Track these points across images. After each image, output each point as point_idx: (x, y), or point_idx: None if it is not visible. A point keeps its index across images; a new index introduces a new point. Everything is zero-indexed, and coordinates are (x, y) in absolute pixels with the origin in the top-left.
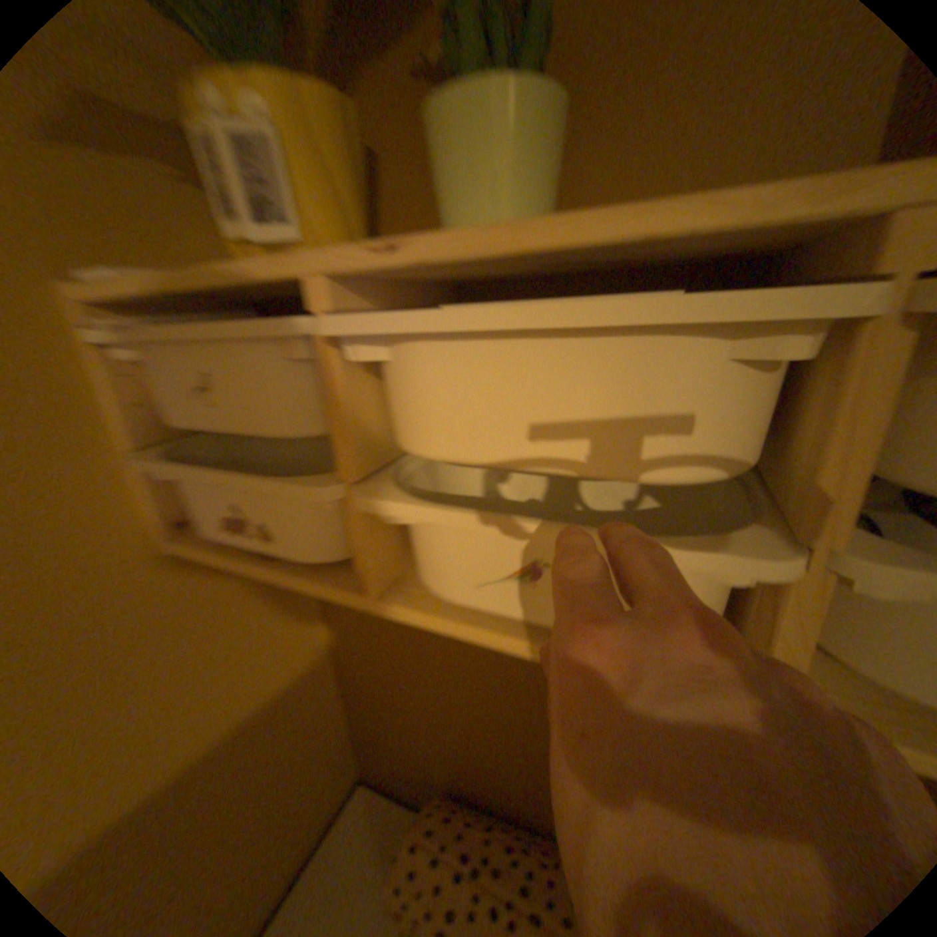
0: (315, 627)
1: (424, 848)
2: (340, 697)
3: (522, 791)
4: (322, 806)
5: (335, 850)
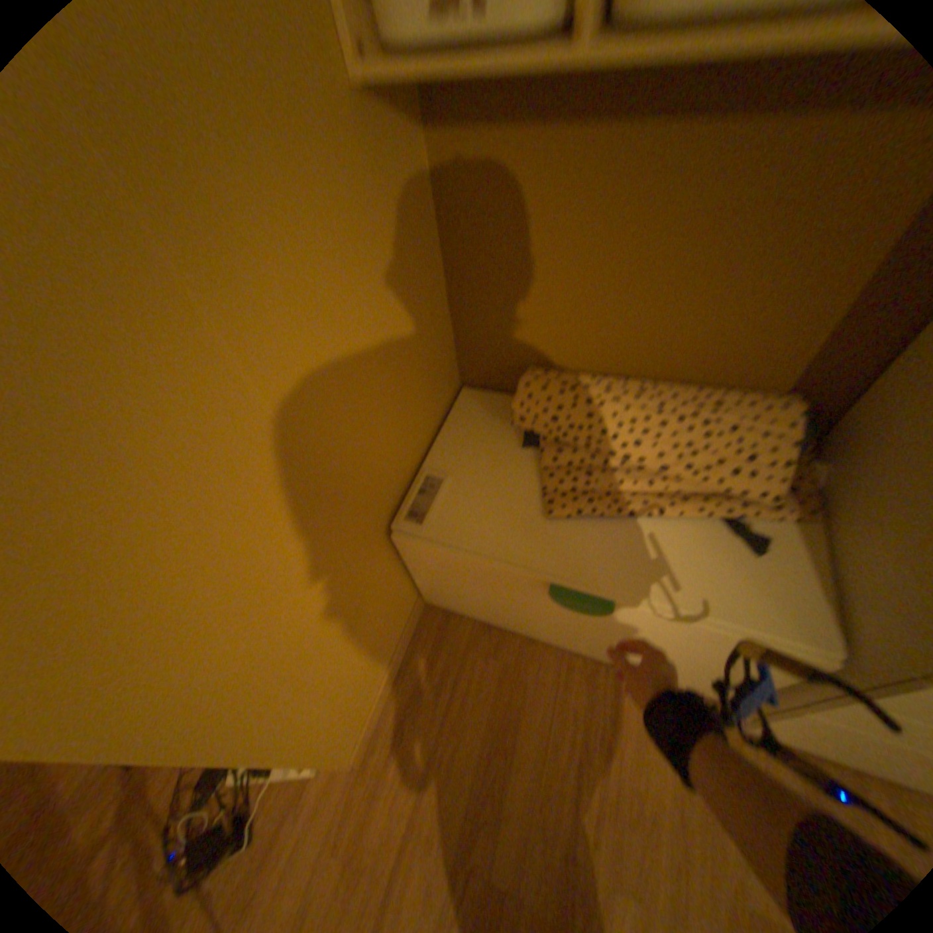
0: (433, 230)
1: (537, 382)
2: (449, 310)
3: (603, 344)
4: (445, 392)
5: (461, 414)
